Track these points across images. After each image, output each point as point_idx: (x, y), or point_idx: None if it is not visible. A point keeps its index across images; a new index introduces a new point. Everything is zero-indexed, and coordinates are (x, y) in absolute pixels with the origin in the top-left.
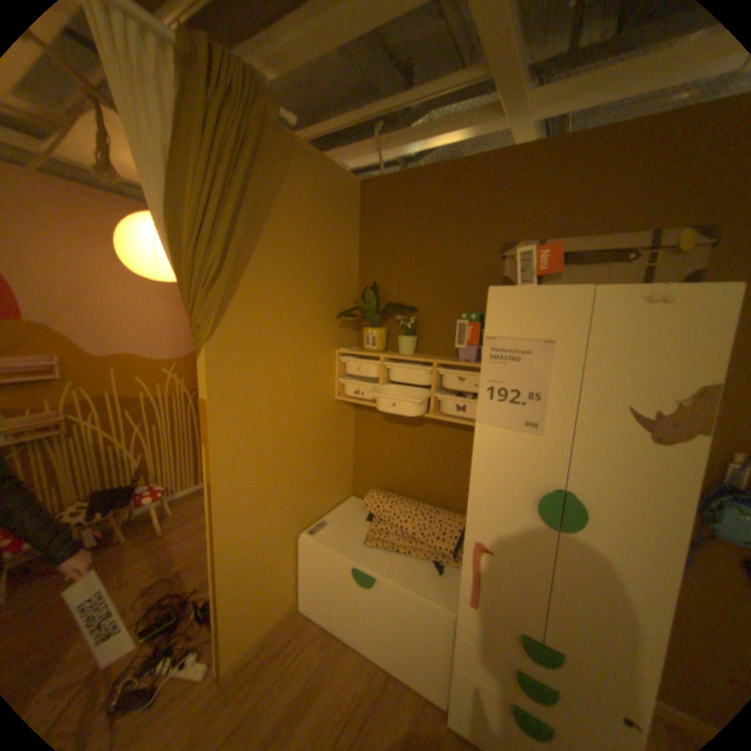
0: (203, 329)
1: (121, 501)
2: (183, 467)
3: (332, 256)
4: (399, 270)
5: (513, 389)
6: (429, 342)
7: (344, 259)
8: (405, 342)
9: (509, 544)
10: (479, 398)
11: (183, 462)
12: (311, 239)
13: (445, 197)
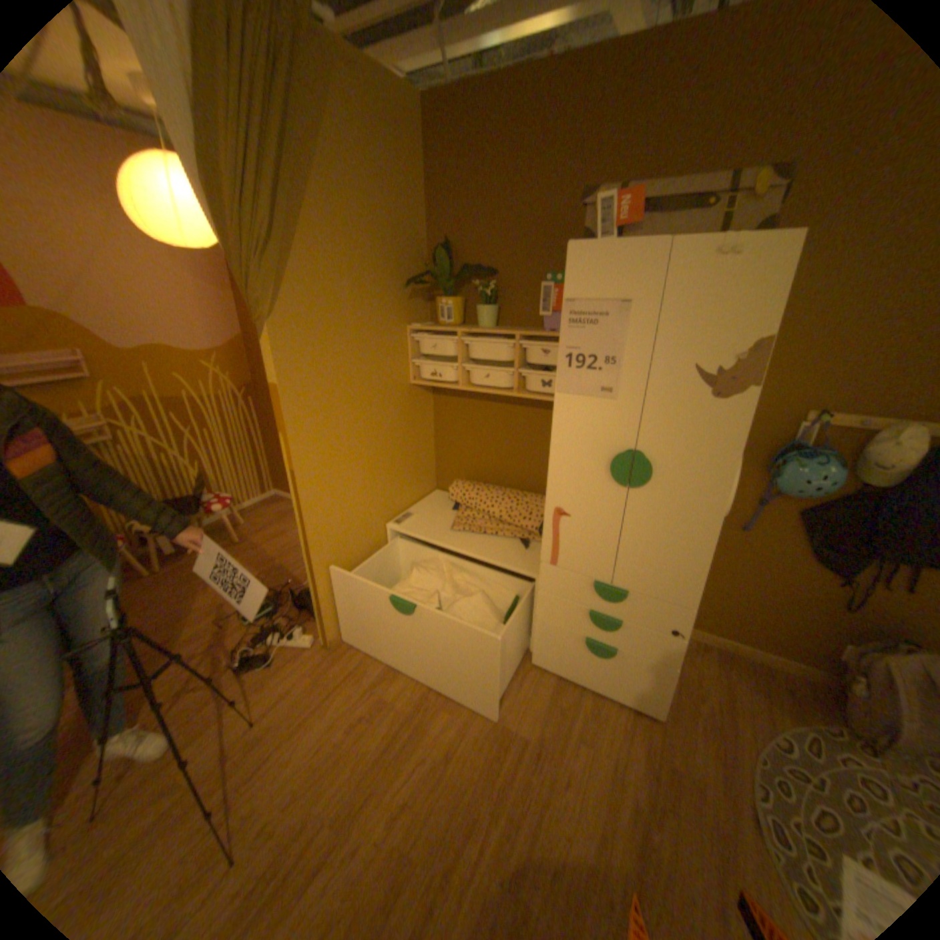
0: (261, 305)
1: (188, 509)
2: (245, 475)
3: (393, 205)
4: (475, 220)
5: (590, 355)
6: (512, 311)
7: (407, 209)
8: (485, 312)
9: (583, 505)
10: (558, 367)
11: (244, 469)
12: (364, 184)
13: (527, 117)
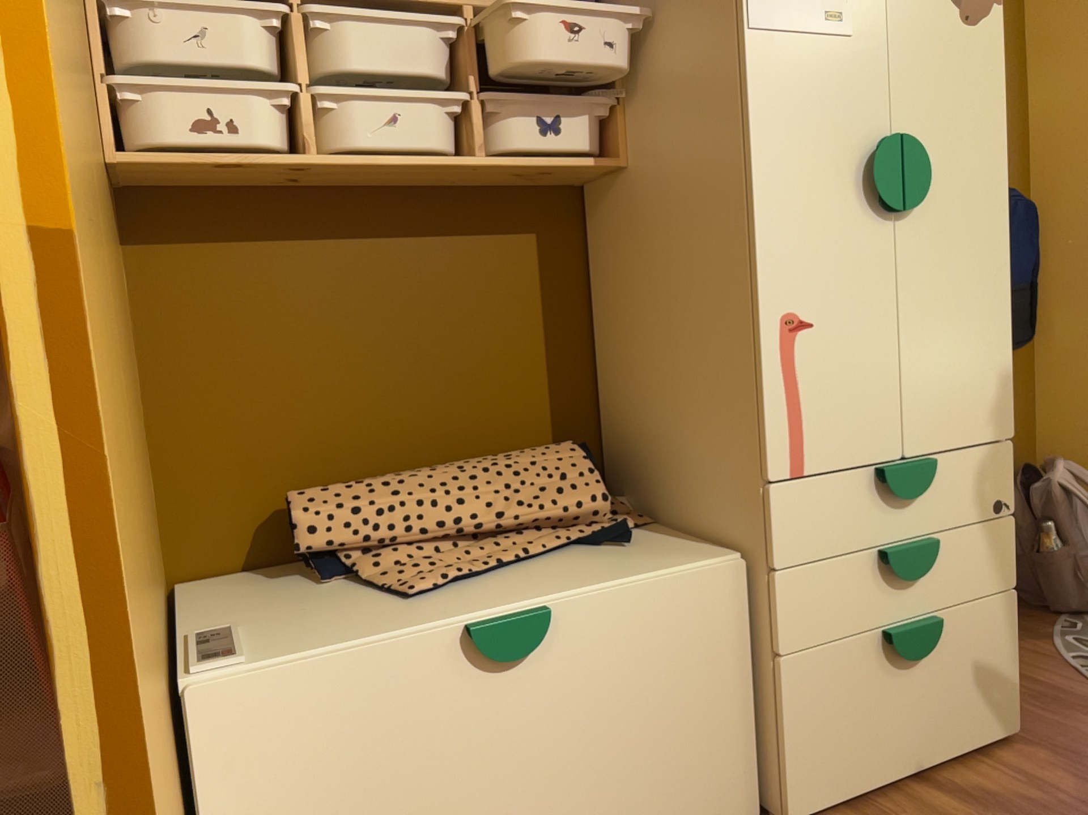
0: None
1: None
2: None
3: None
4: None
5: None
6: None
7: None
8: None
9: (834, 287)
10: None
11: None
12: None
13: None
